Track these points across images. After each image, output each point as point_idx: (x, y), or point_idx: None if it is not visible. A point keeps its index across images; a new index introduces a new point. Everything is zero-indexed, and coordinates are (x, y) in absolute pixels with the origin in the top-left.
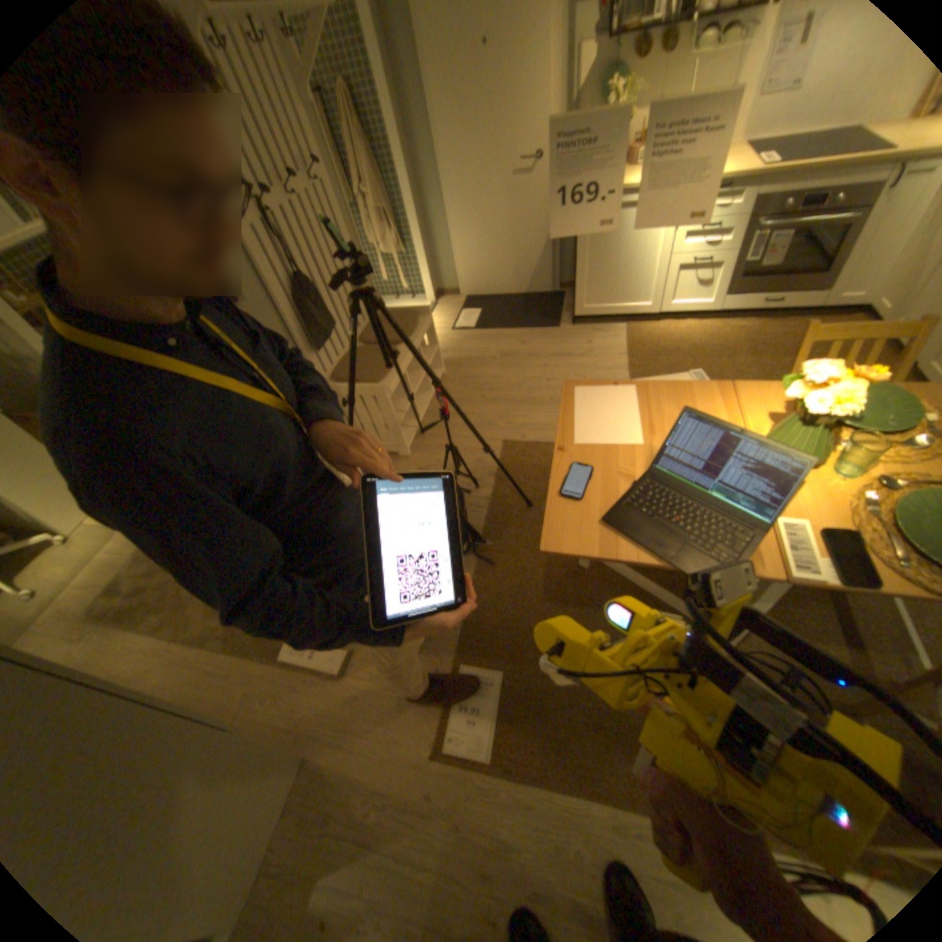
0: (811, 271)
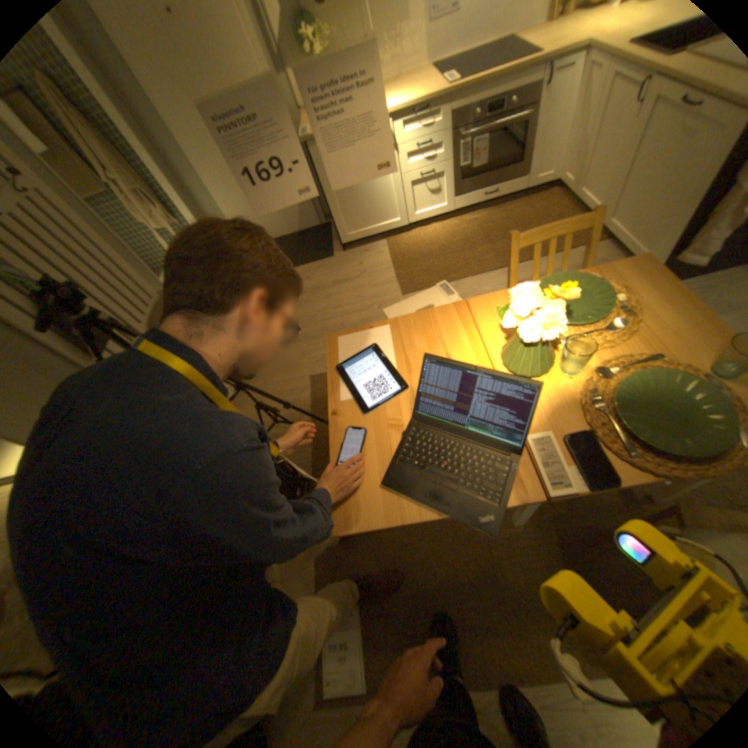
0: (510, 163)
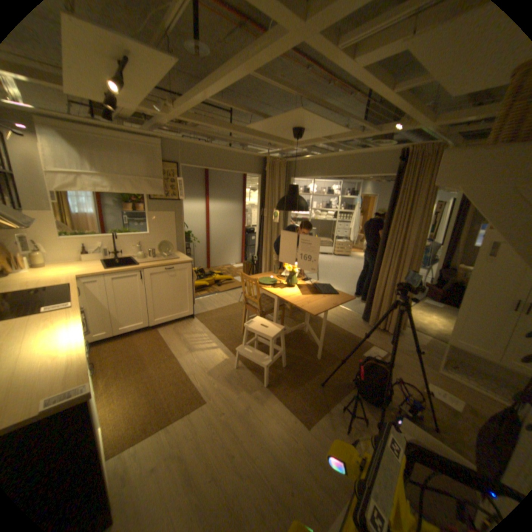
0: None
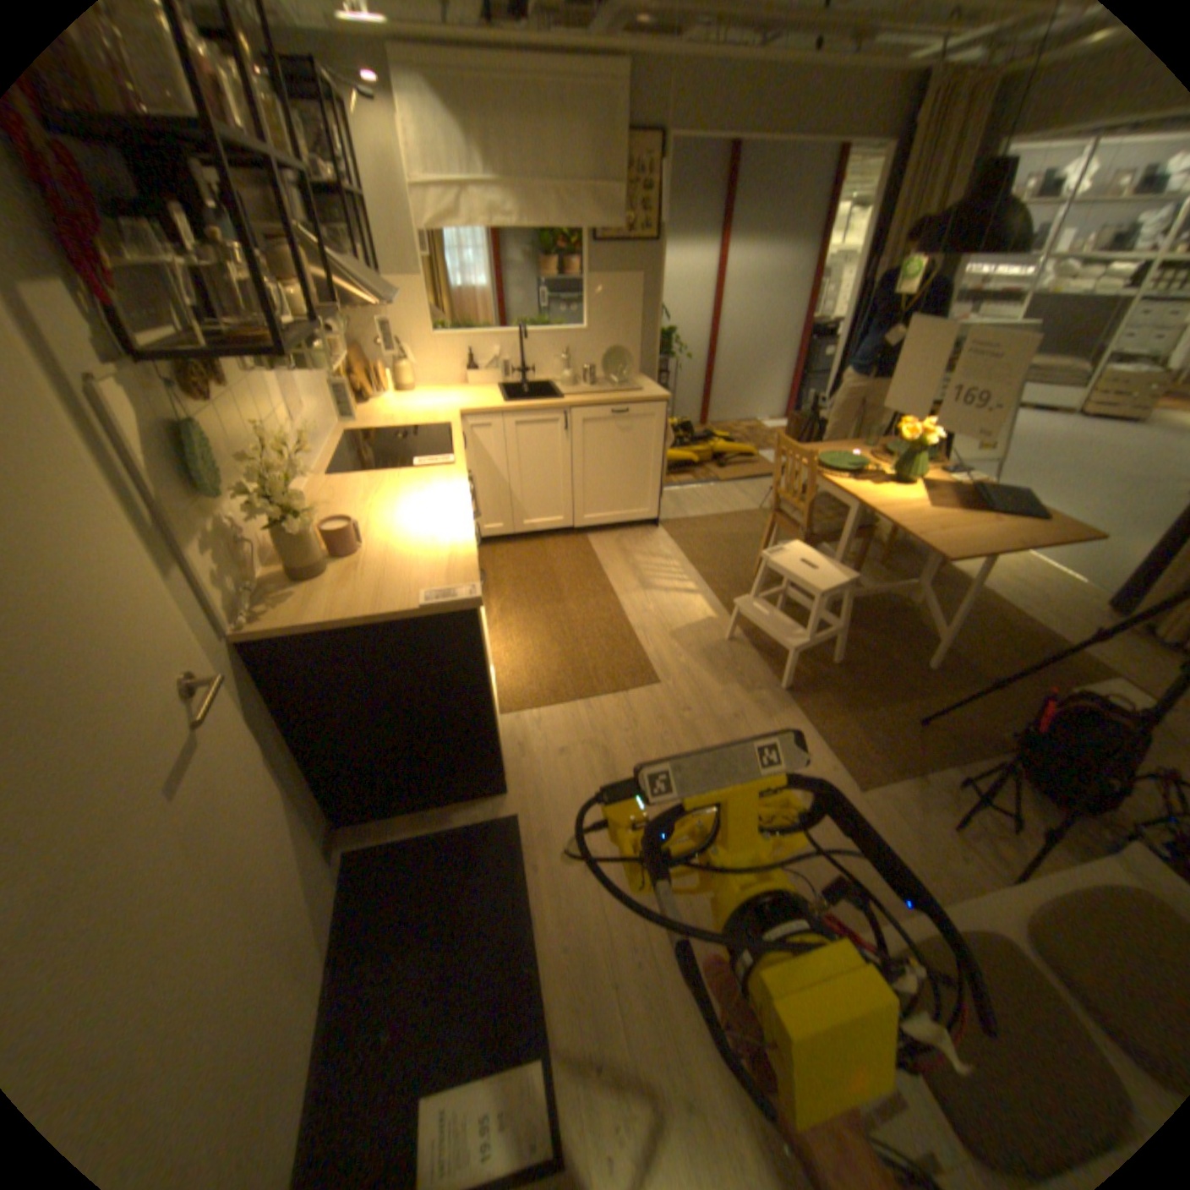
0: None
